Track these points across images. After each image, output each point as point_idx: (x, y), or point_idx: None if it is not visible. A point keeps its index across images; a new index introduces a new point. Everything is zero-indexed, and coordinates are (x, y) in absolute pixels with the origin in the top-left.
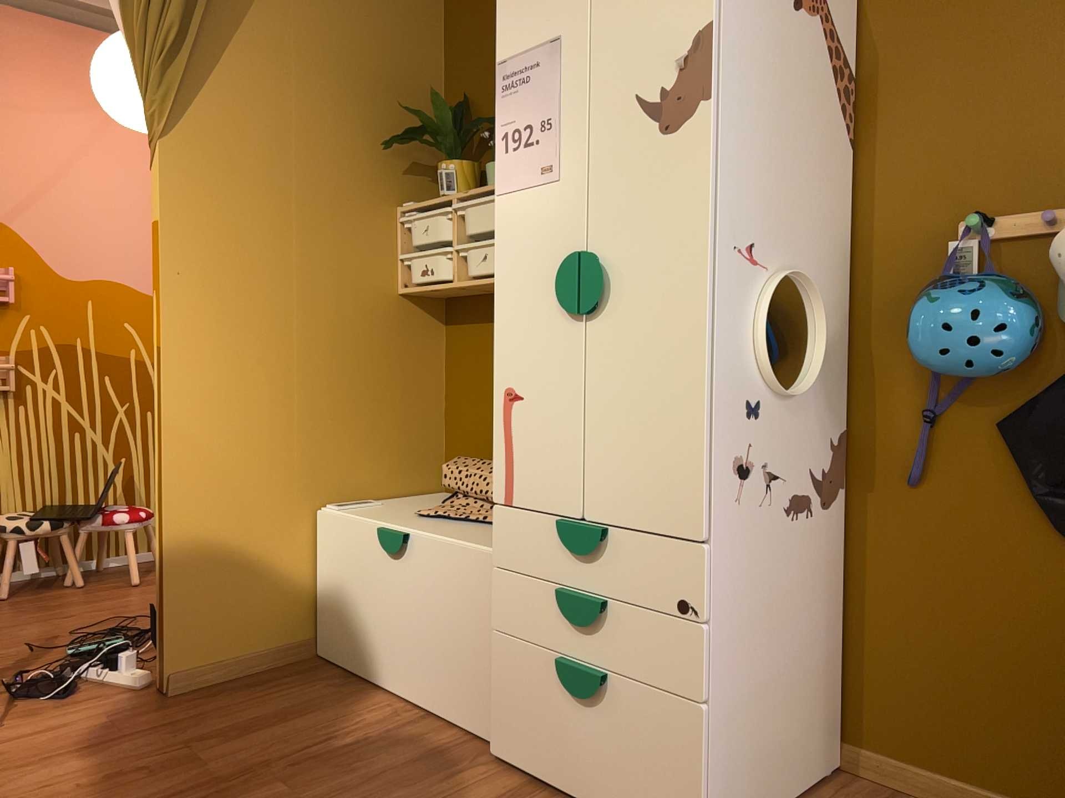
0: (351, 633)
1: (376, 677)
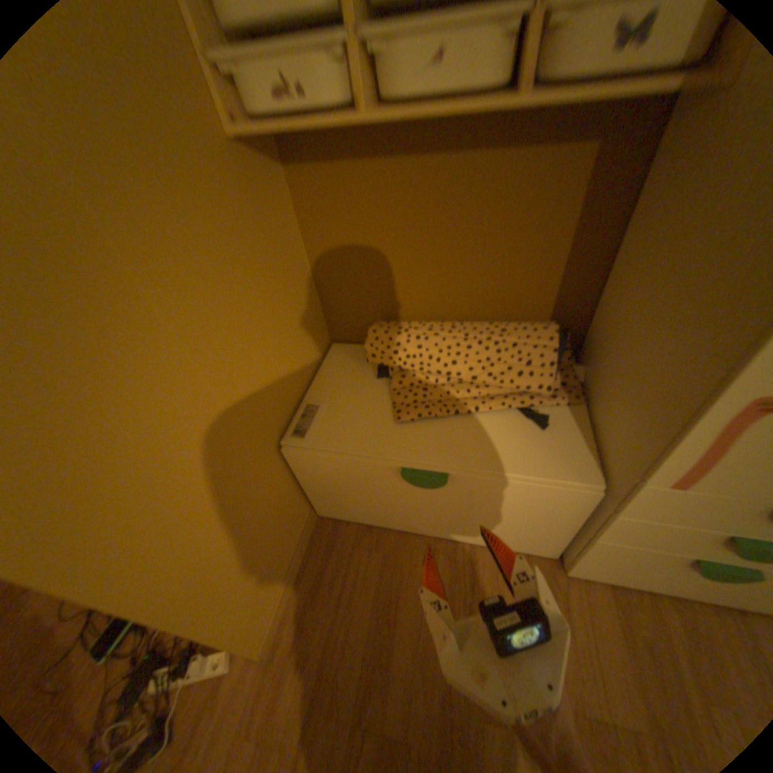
0: (363, 511)
1: (402, 528)
